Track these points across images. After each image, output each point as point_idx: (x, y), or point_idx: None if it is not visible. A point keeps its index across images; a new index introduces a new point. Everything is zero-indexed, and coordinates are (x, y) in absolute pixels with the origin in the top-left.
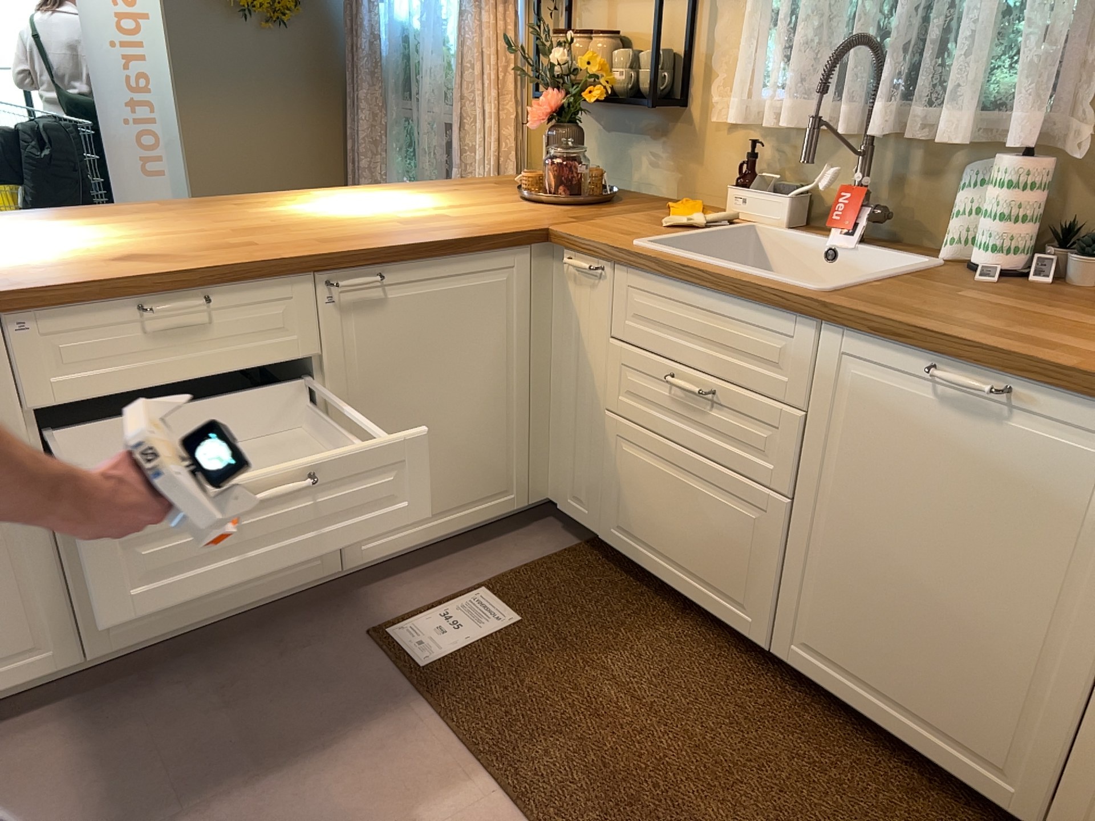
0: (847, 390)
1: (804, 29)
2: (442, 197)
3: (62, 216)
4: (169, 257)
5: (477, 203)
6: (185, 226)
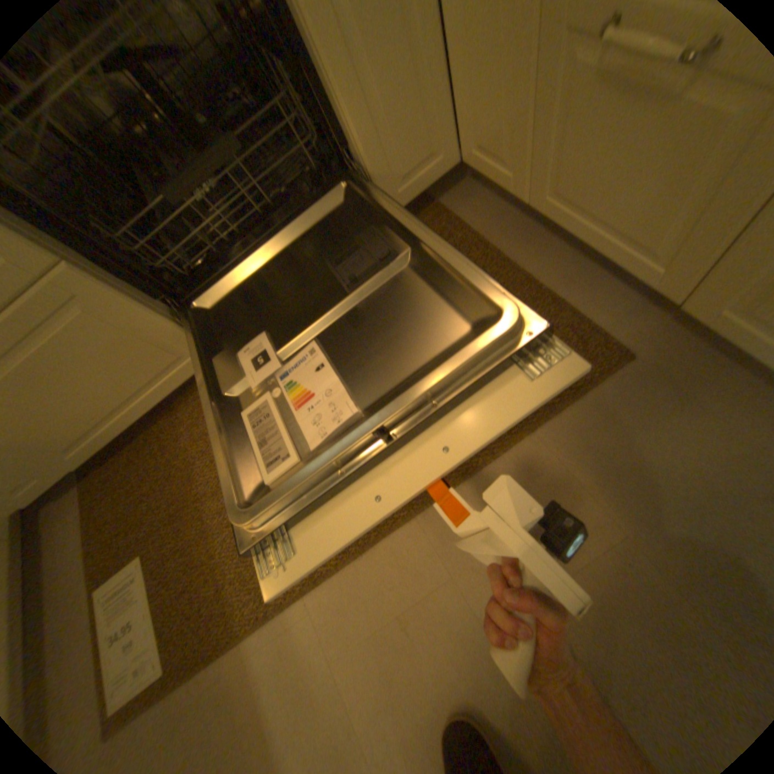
0: None
1: None
2: None
3: None
4: None
5: None
6: None
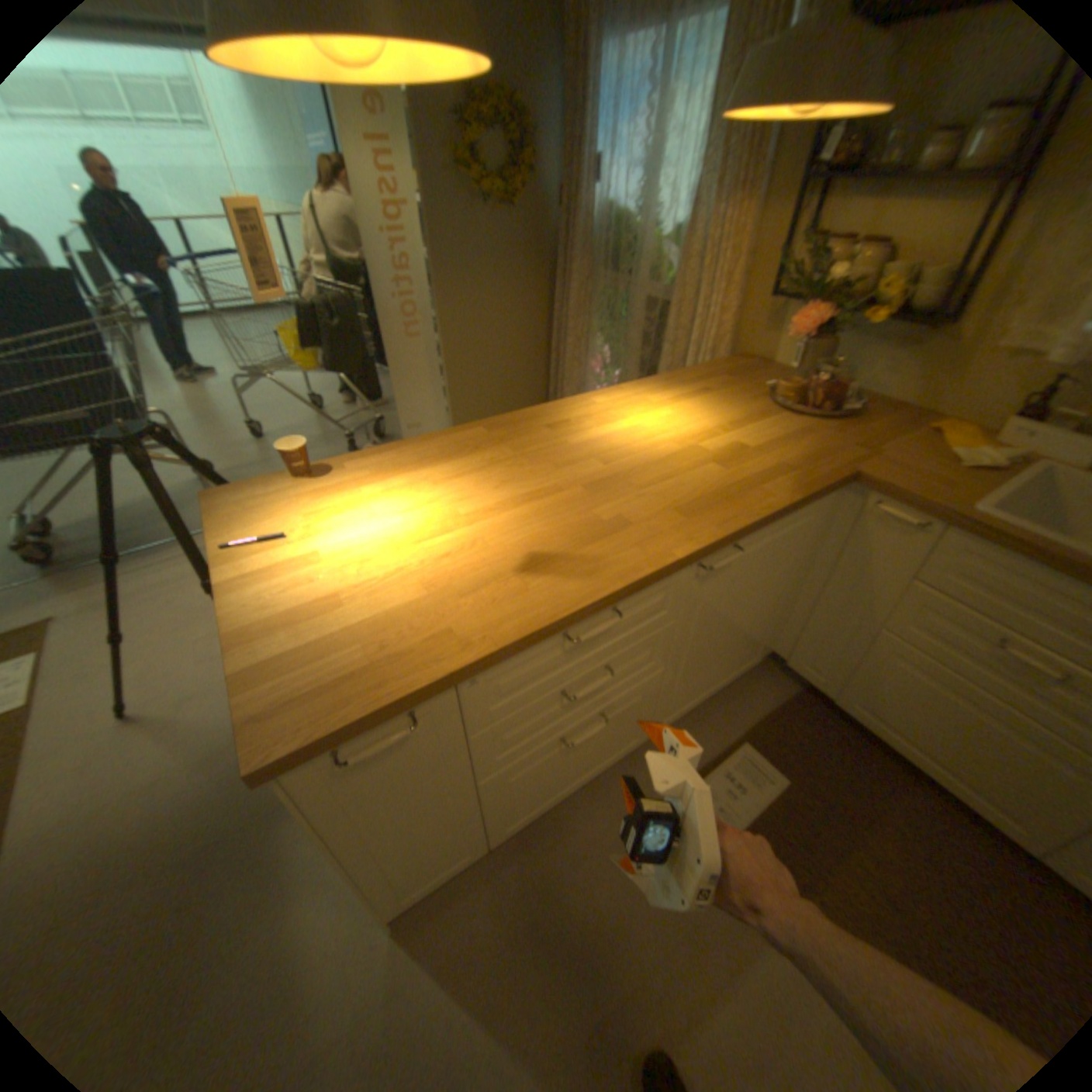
0: None
1: None
2: (707, 404)
3: (413, 455)
4: (567, 558)
5: (747, 416)
6: (532, 477)
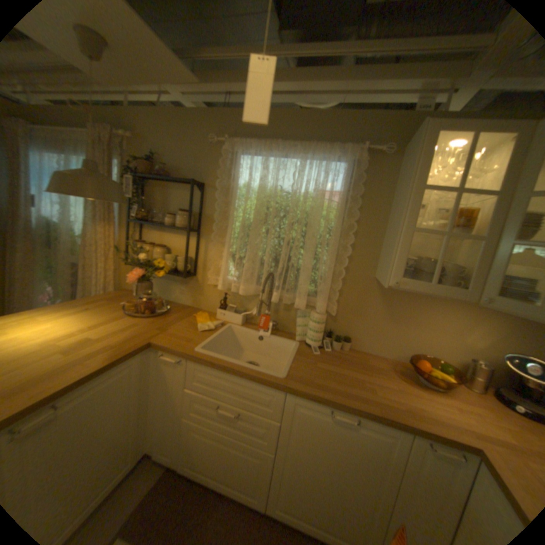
0: (298, 417)
1: (247, 263)
2: (80, 318)
3: None
4: None
5: (102, 322)
6: None
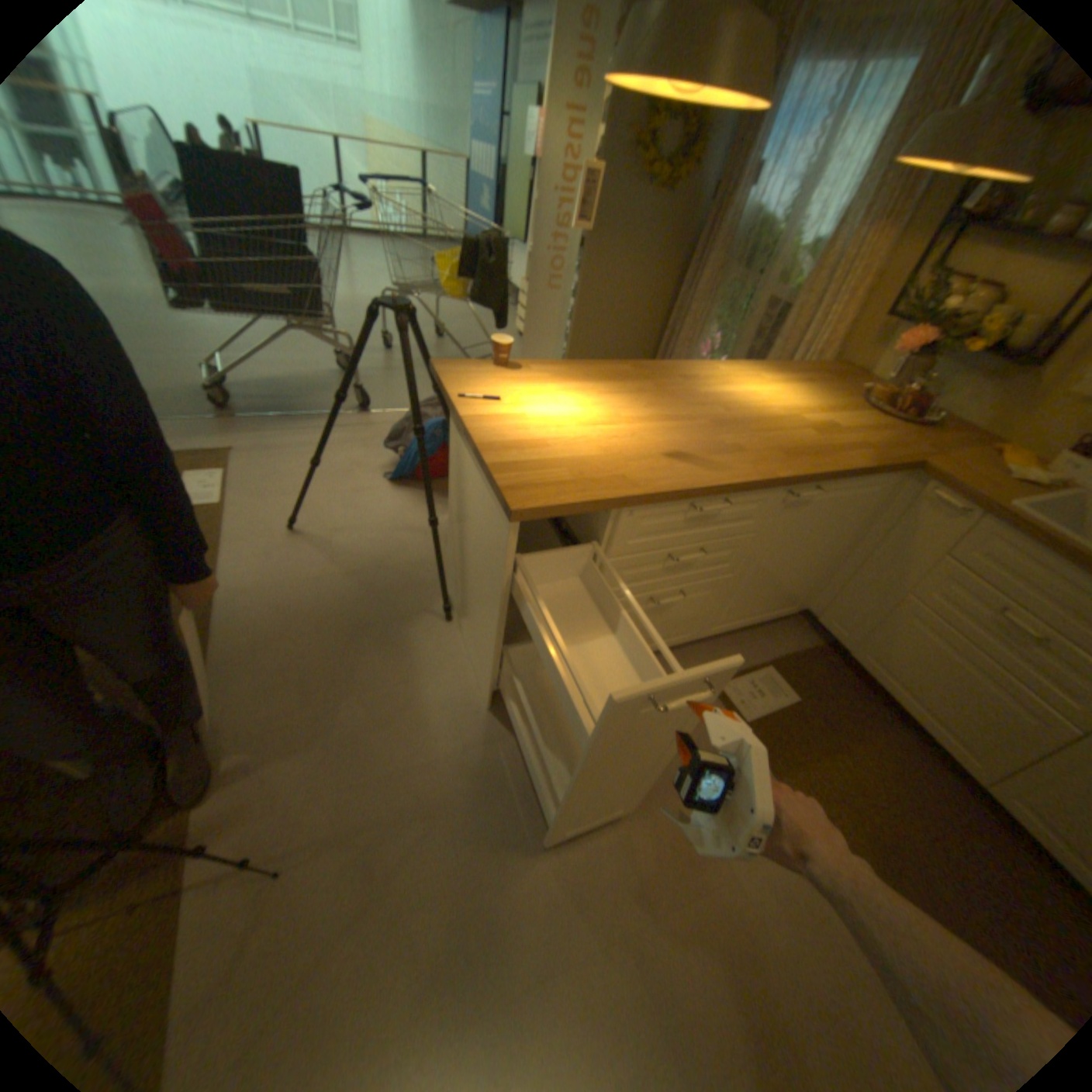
0: None
1: None
2: (812, 391)
3: (581, 372)
4: (701, 459)
5: (844, 406)
6: (673, 407)
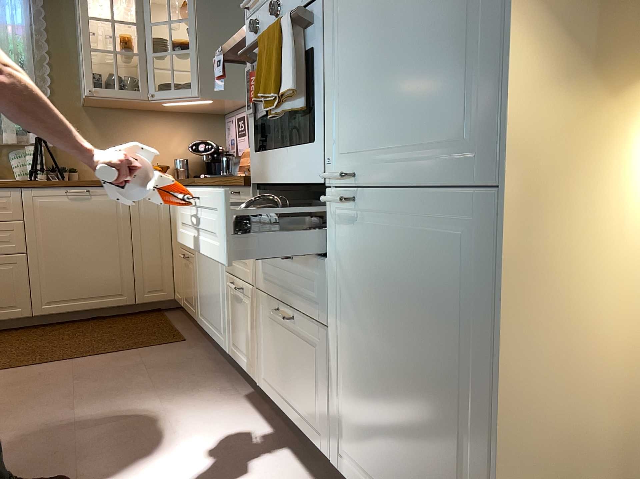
0: (38, 207)
1: None
2: None
3: None
4: None
5: None
6: None
